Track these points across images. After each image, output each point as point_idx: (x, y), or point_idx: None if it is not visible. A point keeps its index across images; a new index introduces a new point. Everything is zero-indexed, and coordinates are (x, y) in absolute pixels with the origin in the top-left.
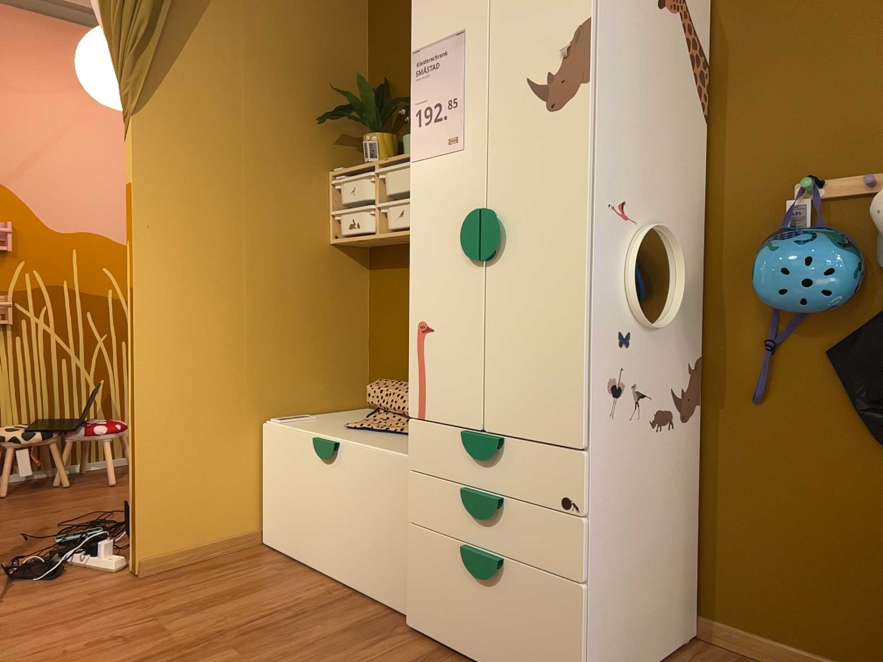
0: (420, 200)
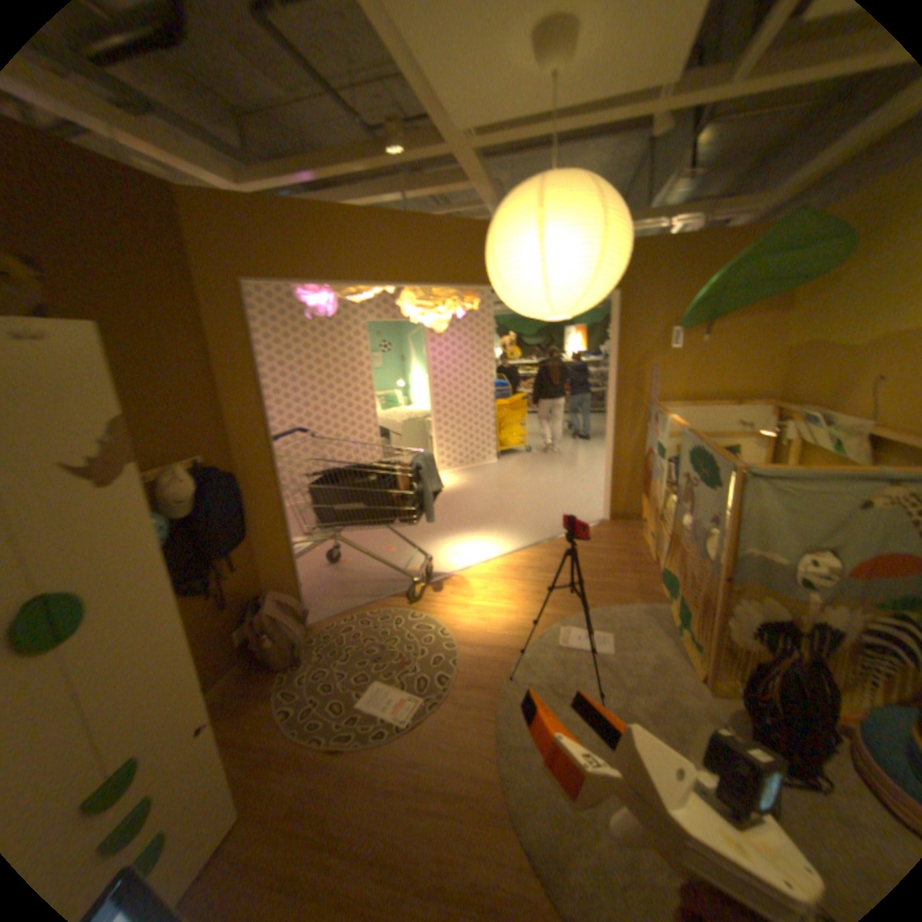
0: None
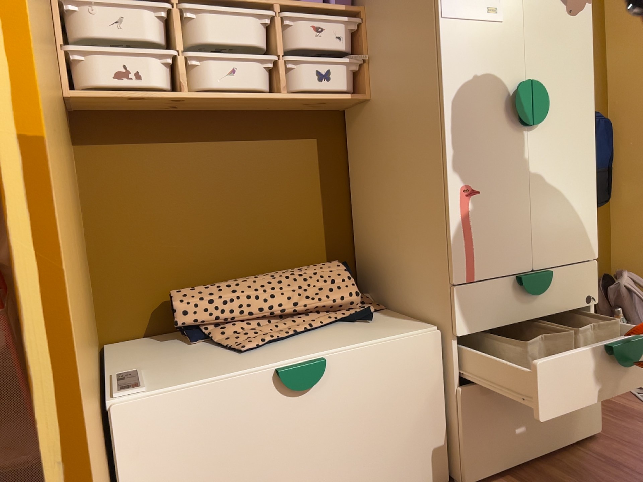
0: (456, 62)
